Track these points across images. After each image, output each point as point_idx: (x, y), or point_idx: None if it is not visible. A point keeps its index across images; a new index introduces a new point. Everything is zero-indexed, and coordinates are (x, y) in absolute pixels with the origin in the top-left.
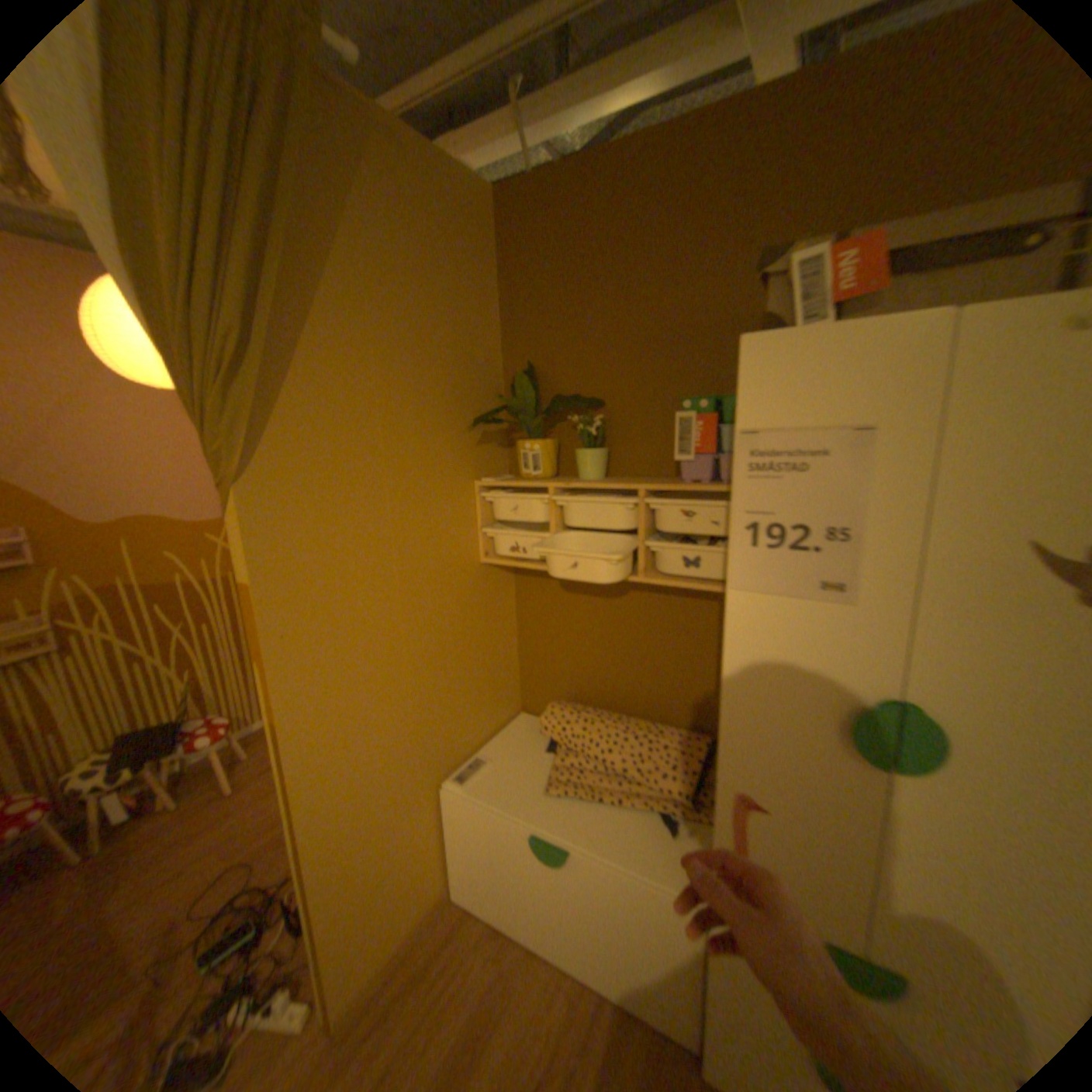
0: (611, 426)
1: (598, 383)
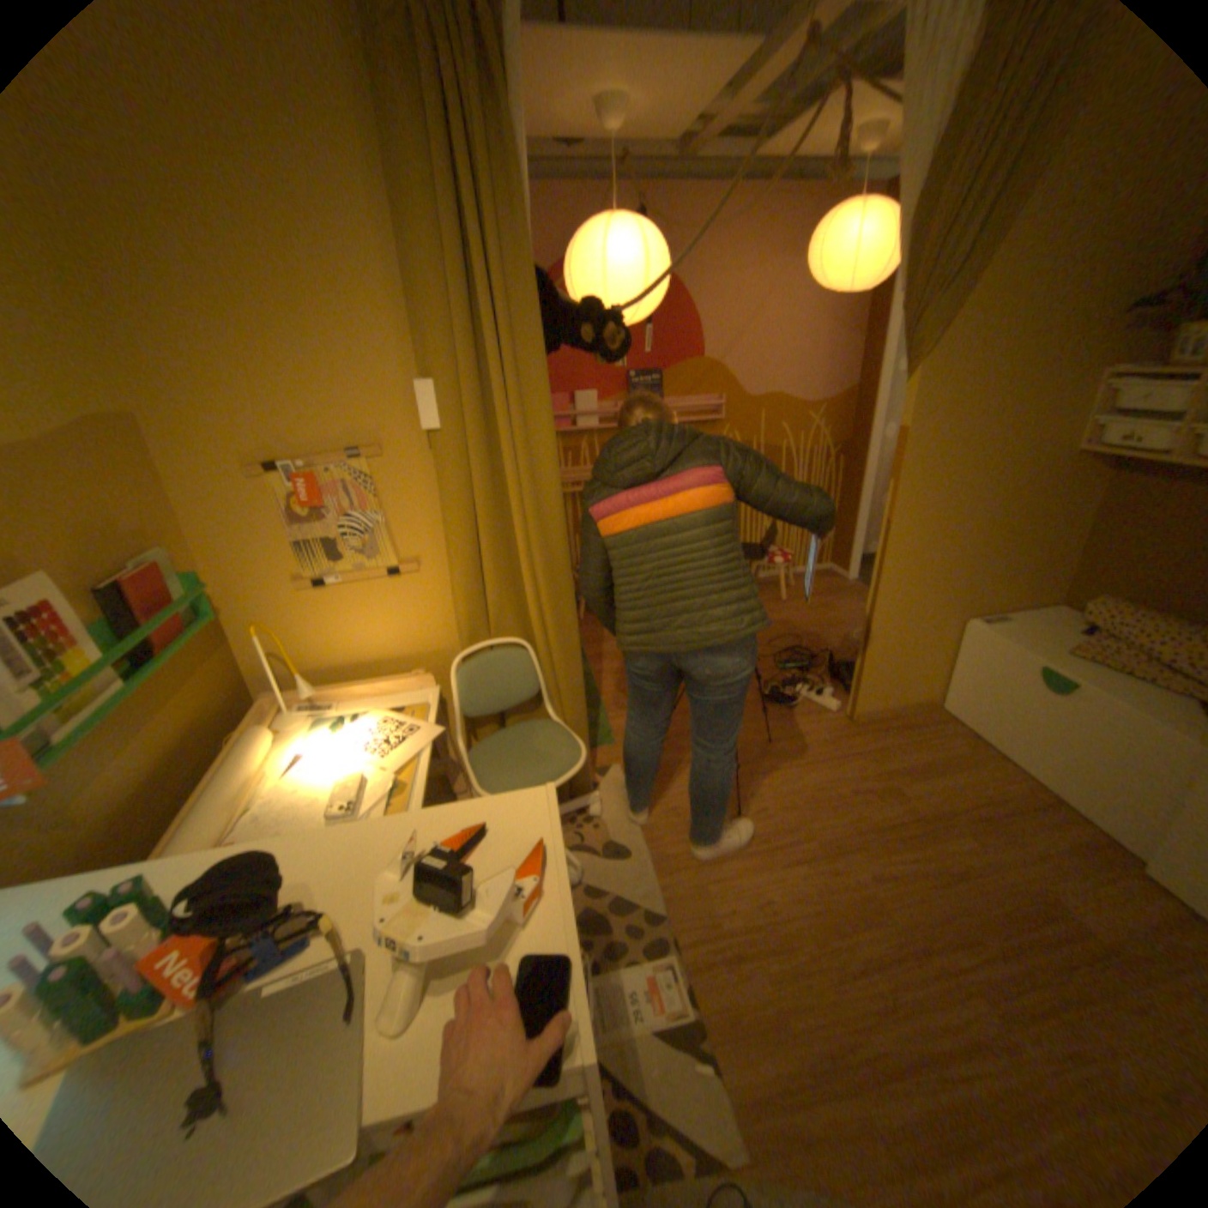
0: None
1: None
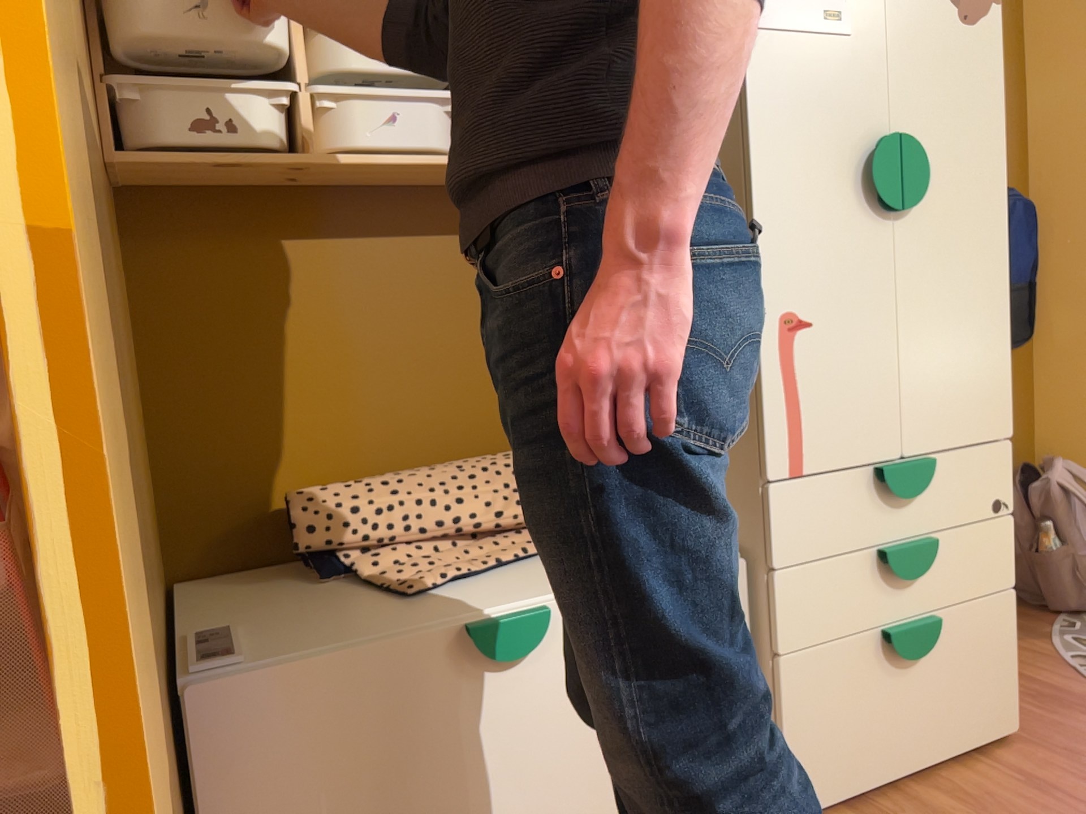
0: None
1: None
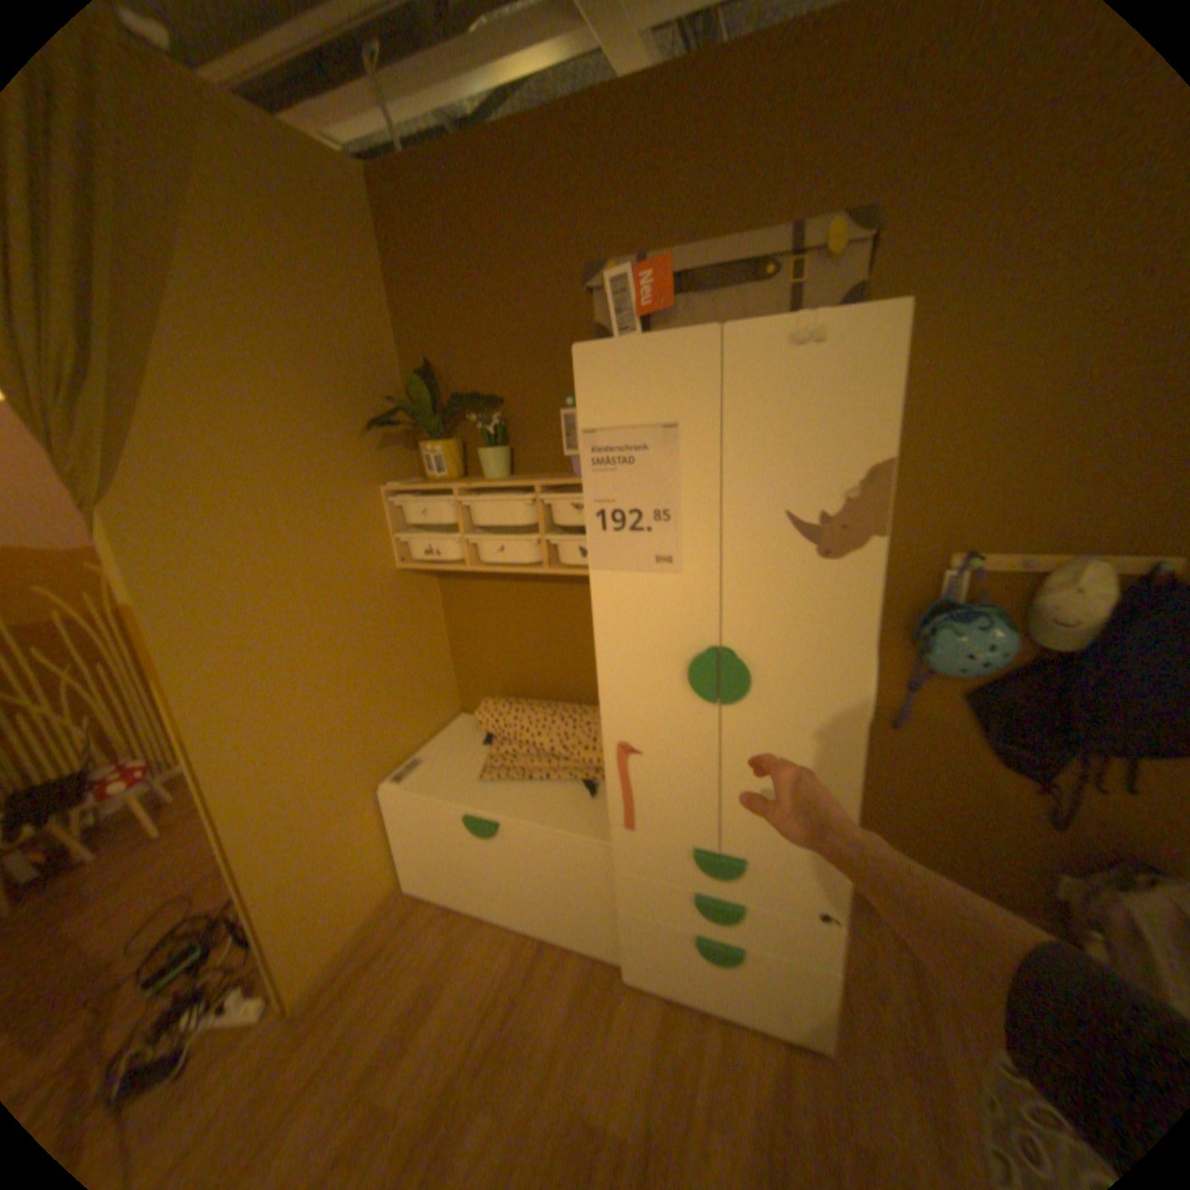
0: (513, 423)
1: (495, 381)
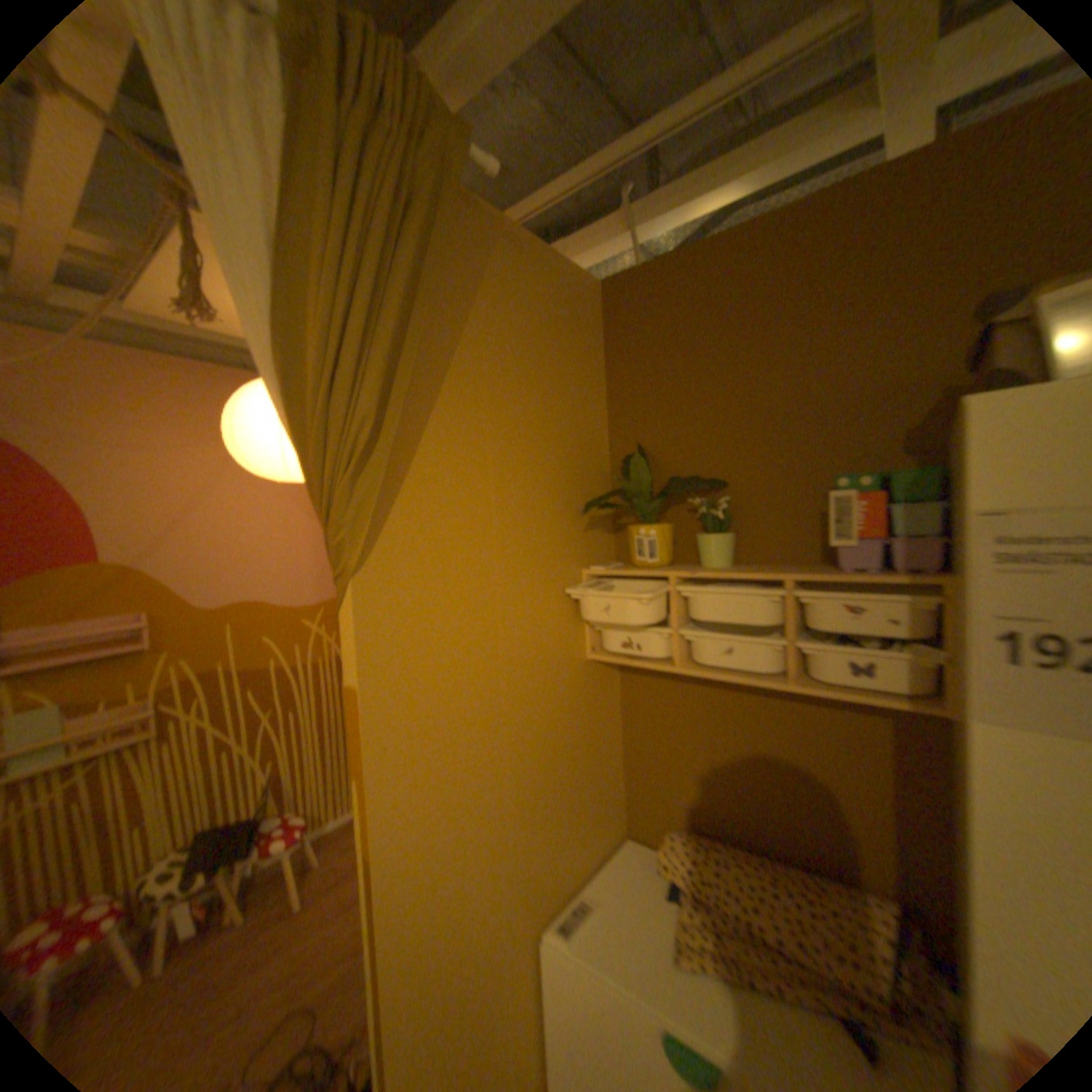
0: (737, 507)
1: (719, 463)
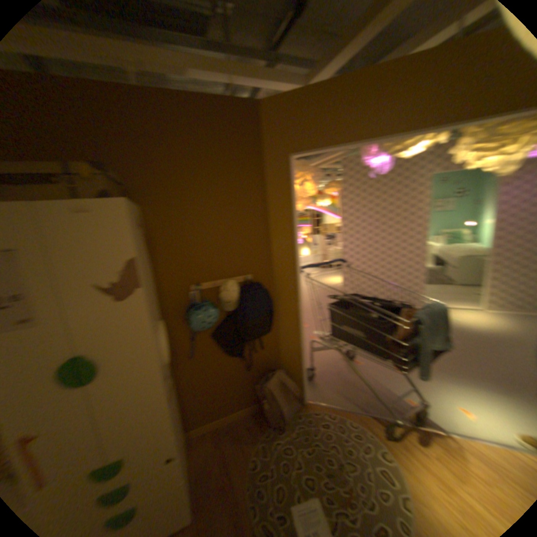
0: None
1: None
